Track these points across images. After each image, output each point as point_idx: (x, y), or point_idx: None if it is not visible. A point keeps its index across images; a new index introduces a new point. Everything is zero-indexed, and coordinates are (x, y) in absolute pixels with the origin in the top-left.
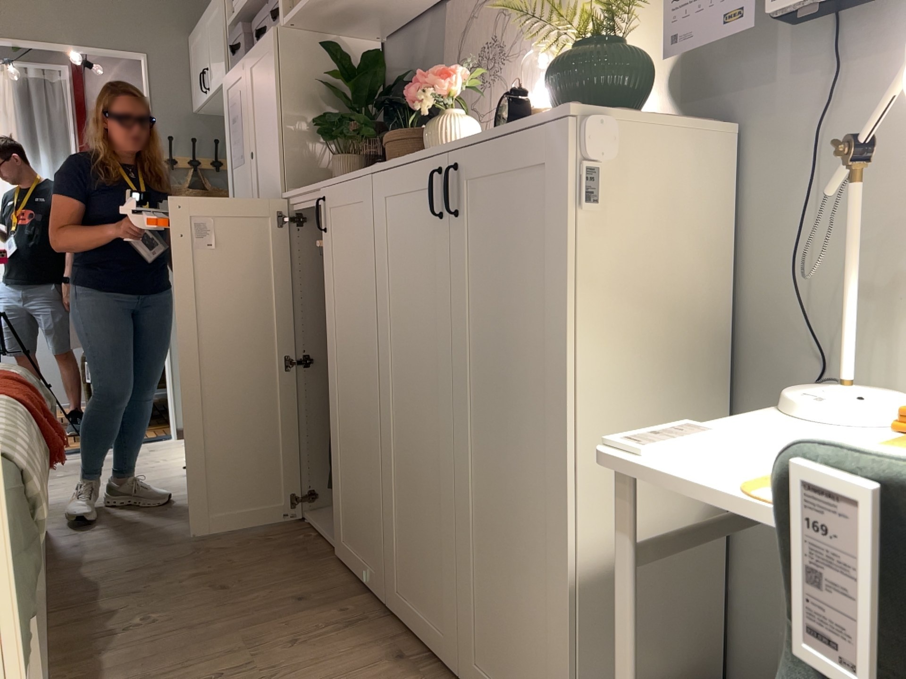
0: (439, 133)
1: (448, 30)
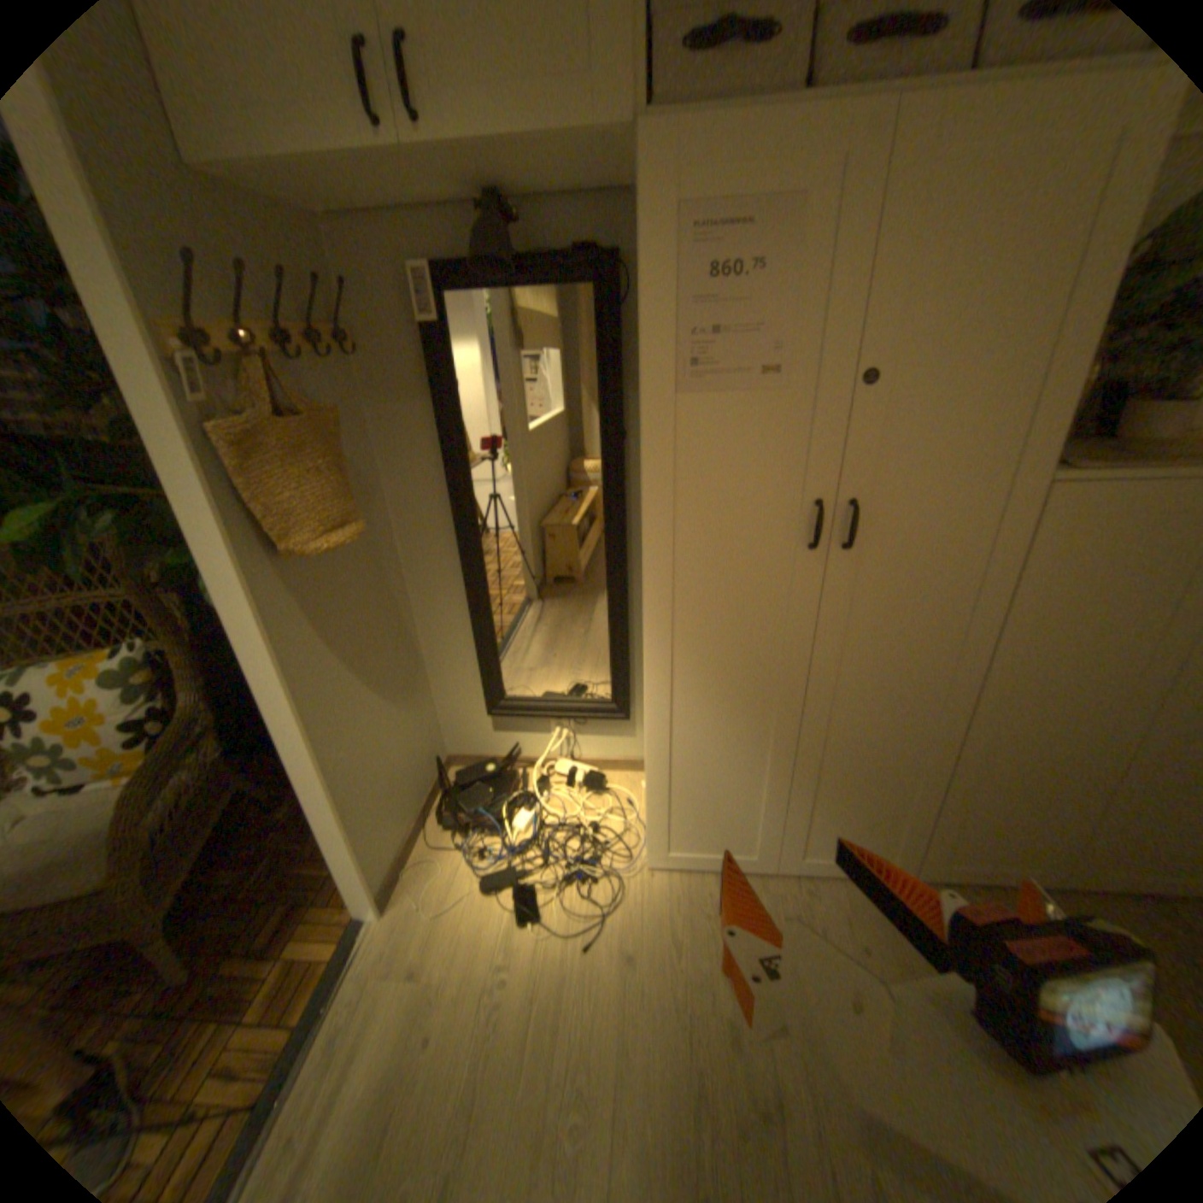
0: None
1: None
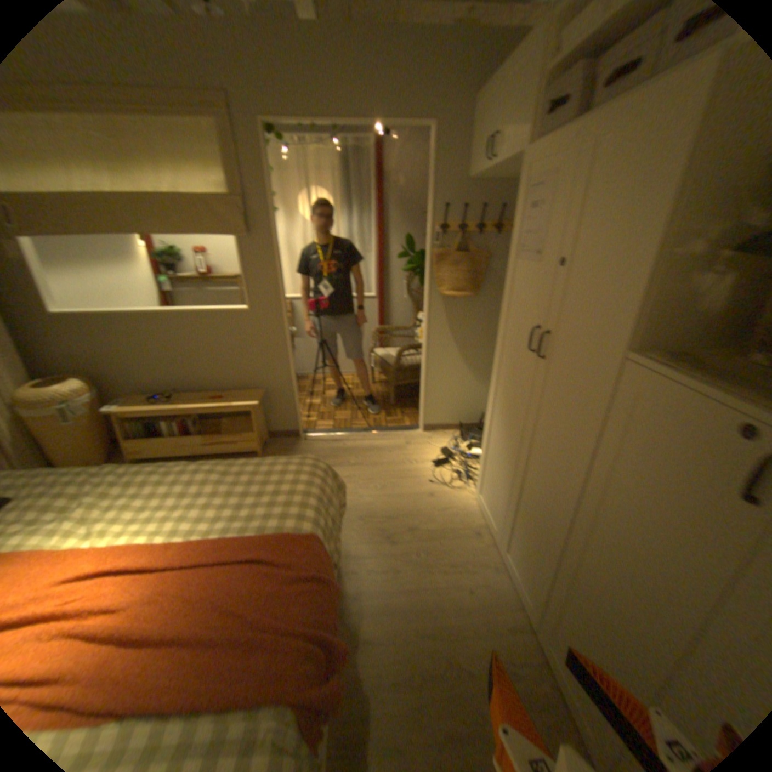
0: None
1: None
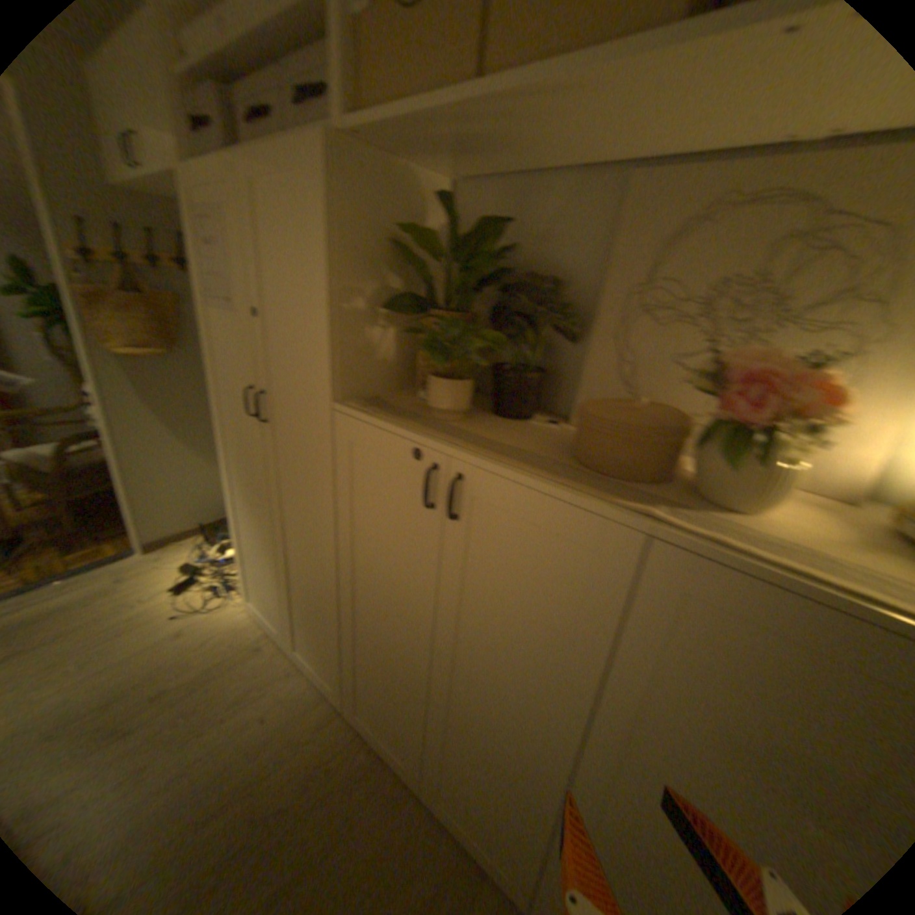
0: (773, 477)
1: (626, 217)
